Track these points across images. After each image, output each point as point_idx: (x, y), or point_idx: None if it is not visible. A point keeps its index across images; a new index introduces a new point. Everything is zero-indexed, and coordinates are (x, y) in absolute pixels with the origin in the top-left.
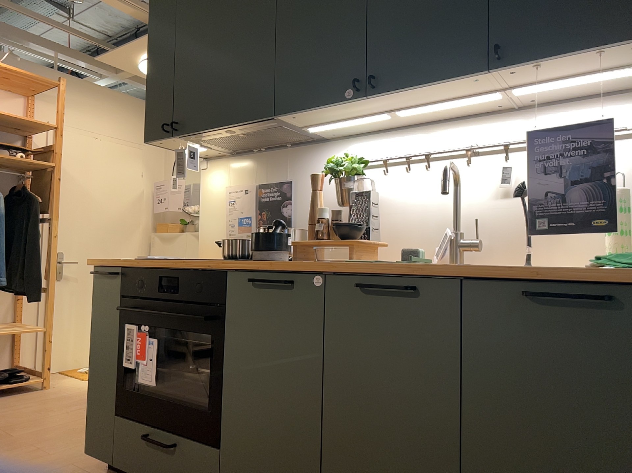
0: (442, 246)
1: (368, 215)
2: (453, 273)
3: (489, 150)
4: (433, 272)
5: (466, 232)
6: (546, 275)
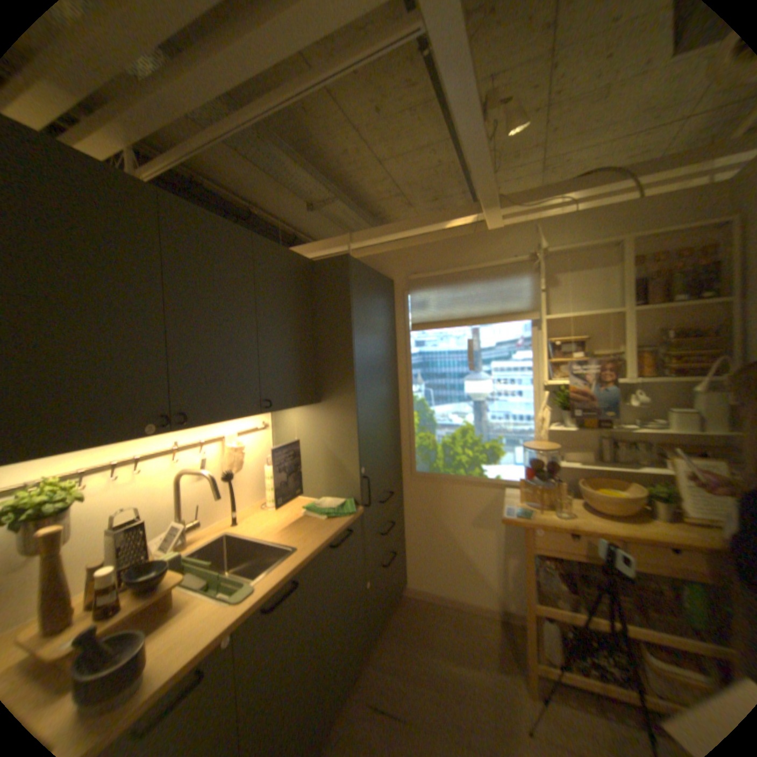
0: (167, 539)
1: (137, 548)
2: (310, 558)
3: (187, 446)
4: (302, 564)
5: (182, 518)
6: (336, 534)
